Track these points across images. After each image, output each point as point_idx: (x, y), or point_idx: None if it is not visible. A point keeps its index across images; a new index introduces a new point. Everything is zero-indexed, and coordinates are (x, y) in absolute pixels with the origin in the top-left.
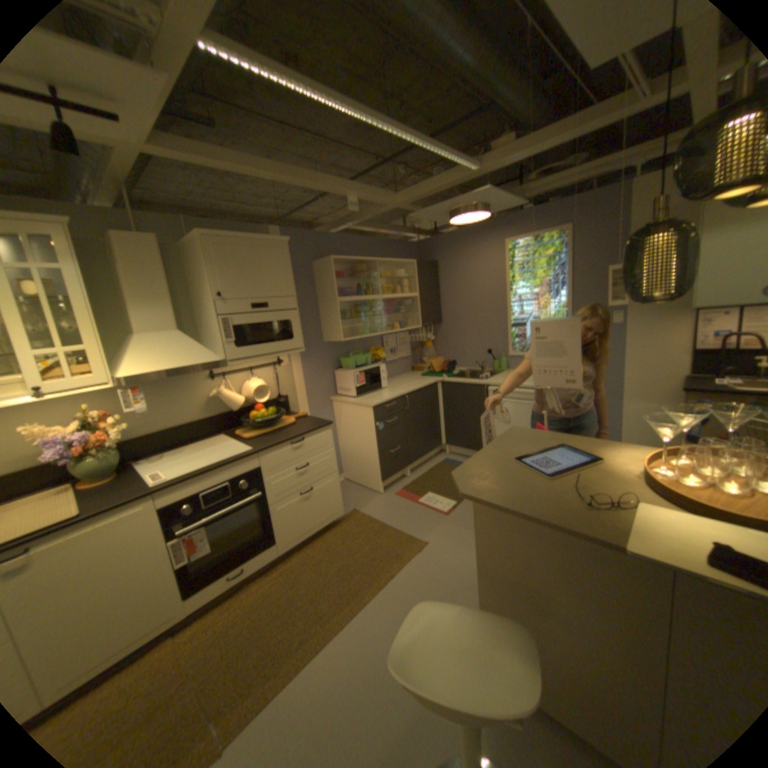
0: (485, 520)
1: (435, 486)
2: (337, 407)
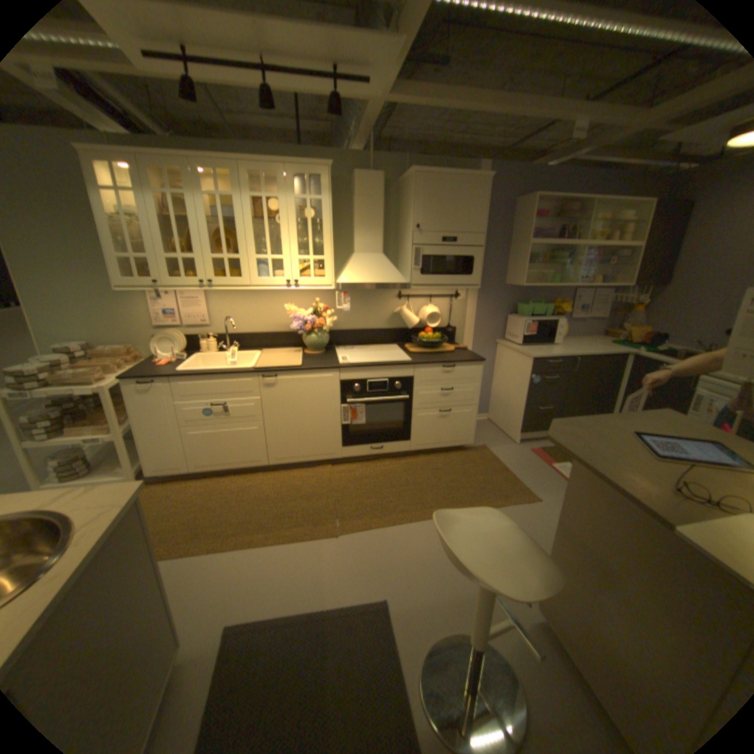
0: (586, 485)
1: None
2: (501, 350)
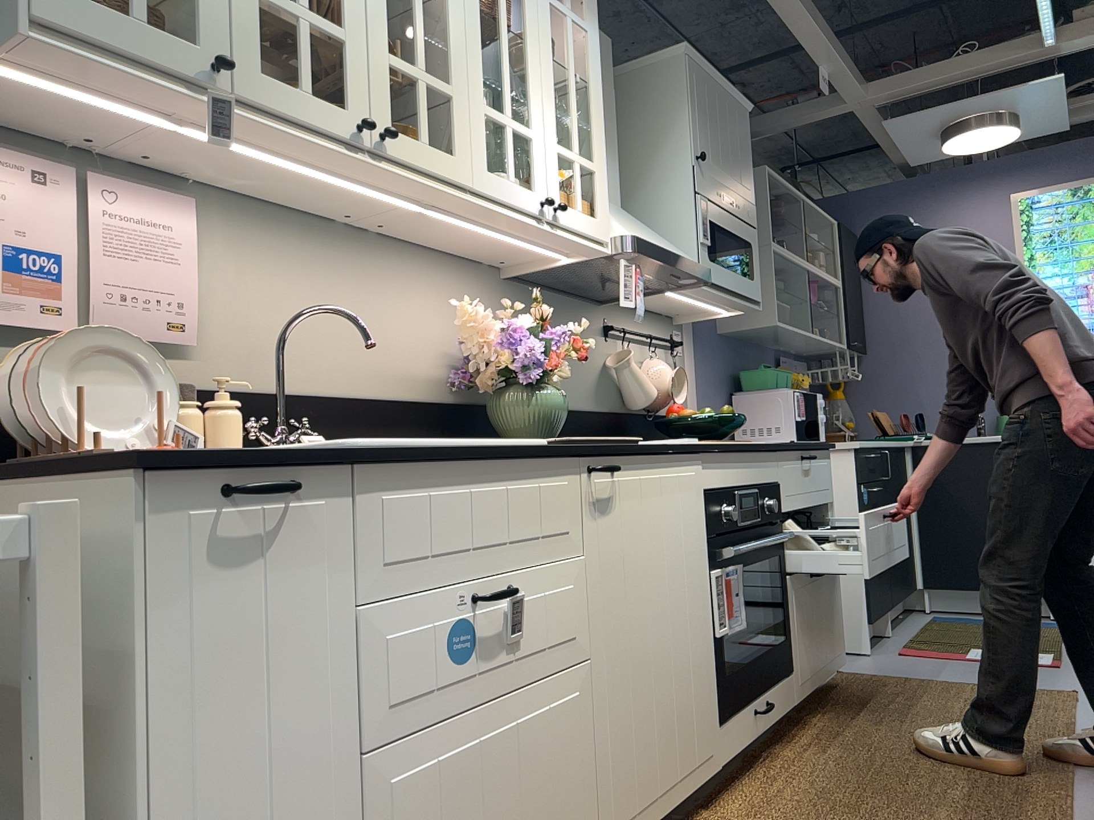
0: None
1: (971, 641)
2: None
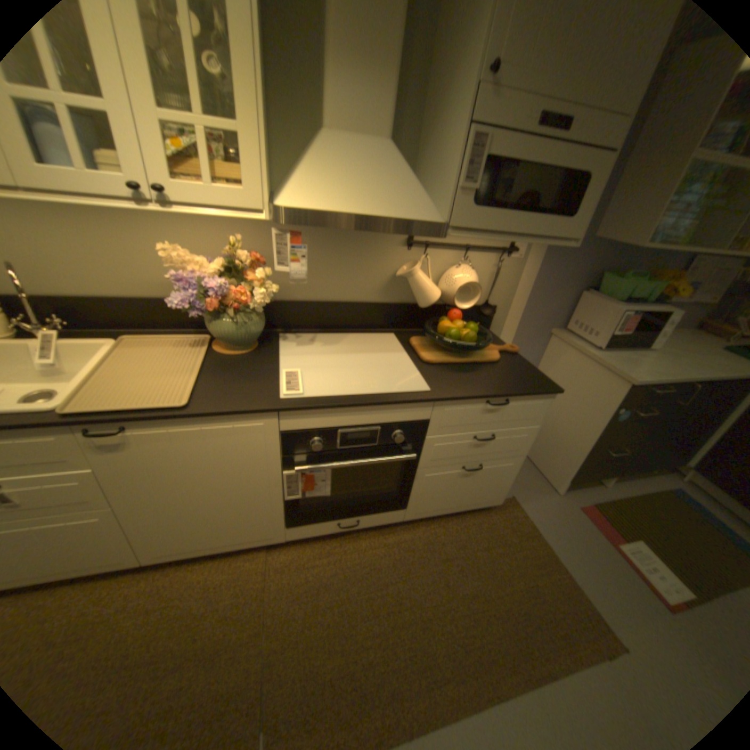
0: None
1: (655, 536)
2: (556, 347)
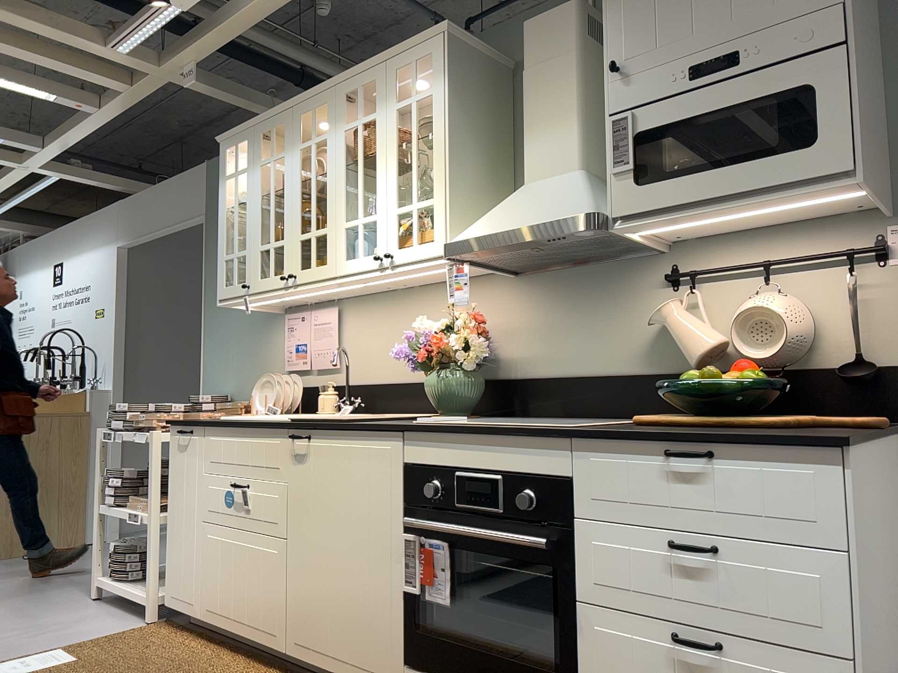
0: None
1: None
2: None
